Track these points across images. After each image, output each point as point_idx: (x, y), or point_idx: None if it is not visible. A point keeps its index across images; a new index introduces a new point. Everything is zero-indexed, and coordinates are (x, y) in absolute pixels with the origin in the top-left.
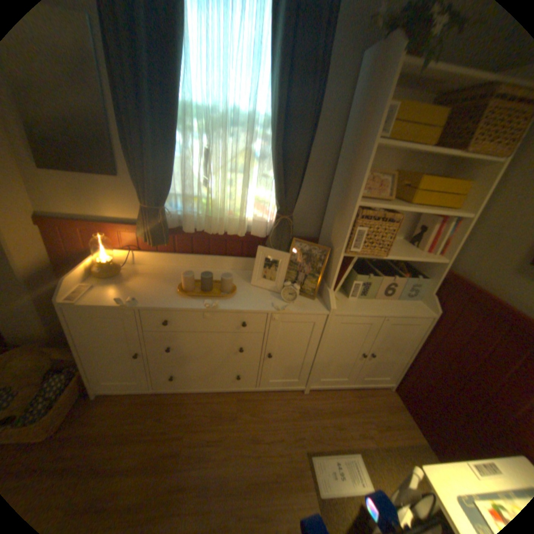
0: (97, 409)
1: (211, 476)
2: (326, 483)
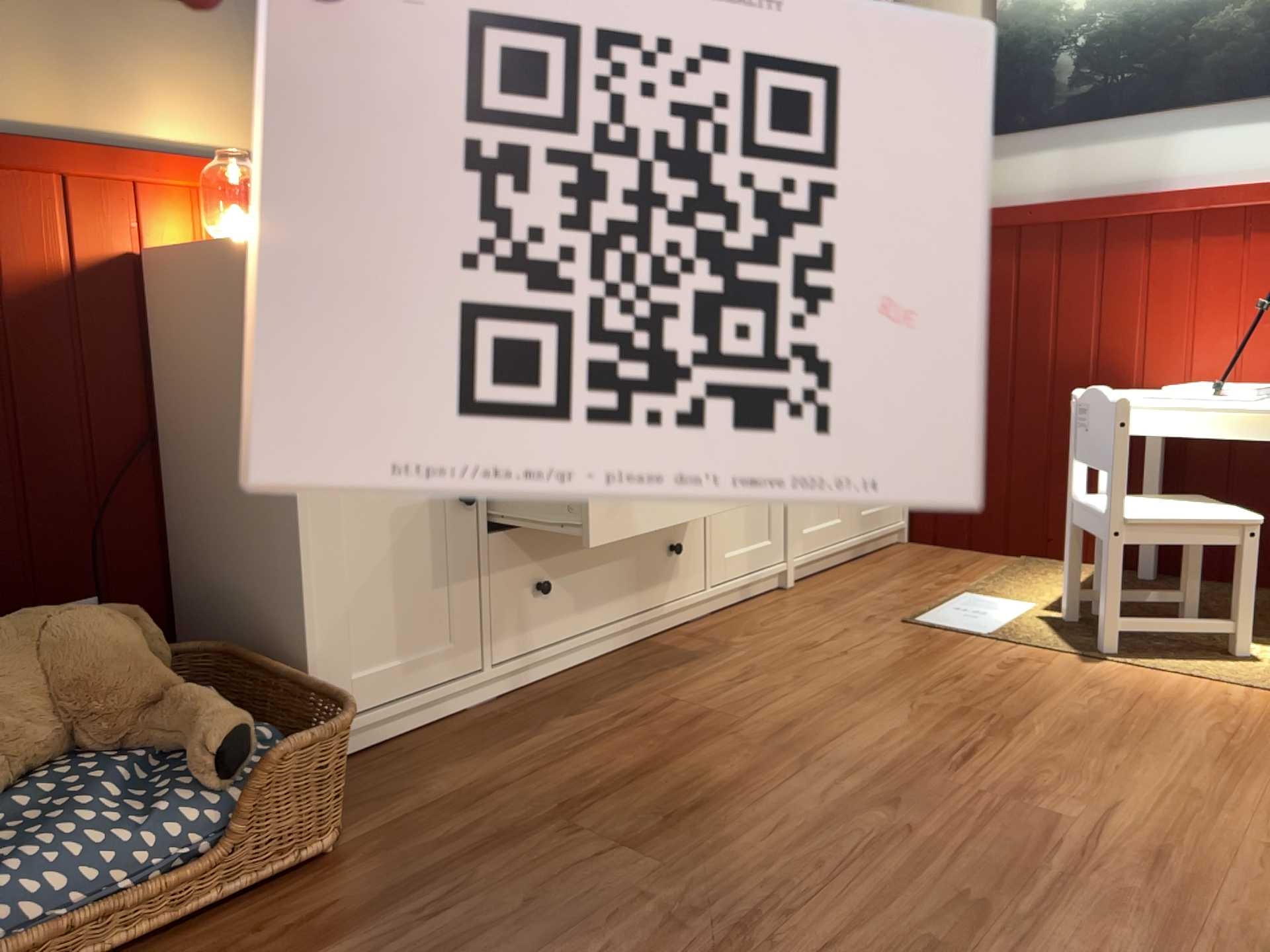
0: (369, 776)
1: (808, 695)
2: (970, 623)
